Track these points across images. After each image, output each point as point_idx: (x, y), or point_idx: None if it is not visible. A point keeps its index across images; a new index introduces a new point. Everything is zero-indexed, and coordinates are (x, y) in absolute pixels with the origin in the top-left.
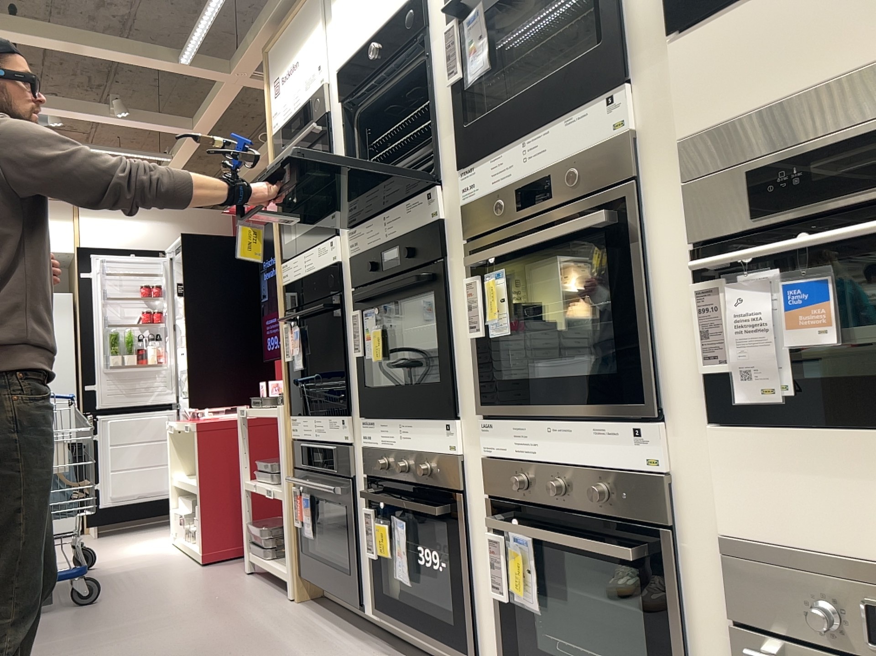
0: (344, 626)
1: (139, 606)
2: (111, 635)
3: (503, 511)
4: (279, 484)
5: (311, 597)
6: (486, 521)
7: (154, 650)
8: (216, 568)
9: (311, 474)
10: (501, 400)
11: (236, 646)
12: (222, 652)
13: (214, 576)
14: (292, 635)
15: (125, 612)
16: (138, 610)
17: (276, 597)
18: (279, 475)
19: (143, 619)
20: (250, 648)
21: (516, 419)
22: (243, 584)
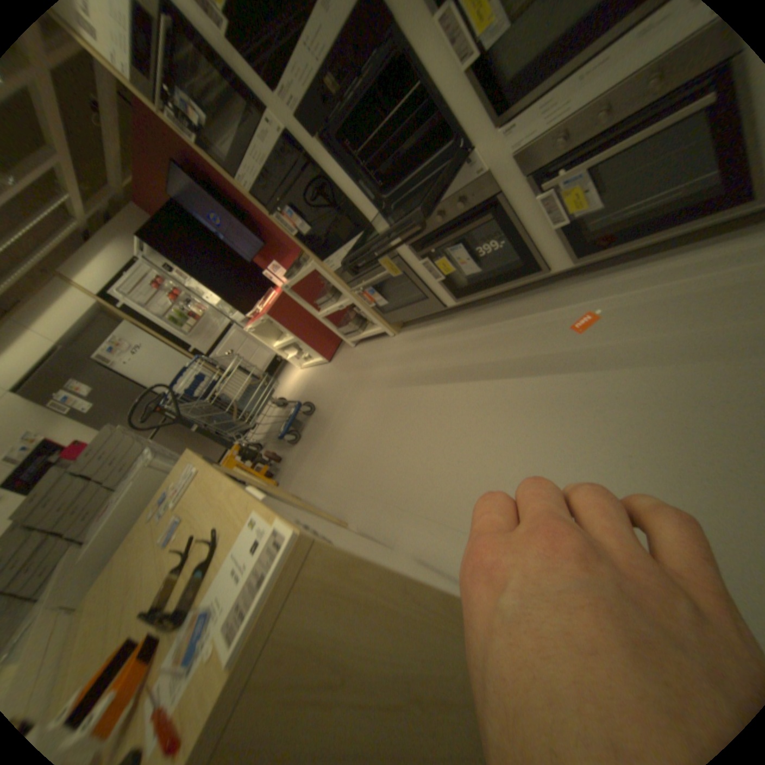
0: (436, 321)
1: (335, 393)
2: (346, 409)
3: (546, 172)
4: (339, 300)
5: (400, 327)
6: (543, 186)
7: (374, 396)
8: (338, 358)
9: (360, 277)
10: (517, 94)
11: (404, 366)
12: (404, 373)
13: (342, 360)
14: (420, 343)
15: (334, 399)
16: (337, 395)
17: (385, 341)
18: (334, 297)
19: (347, 394)
20: (412, 361)
21: (540, 97)
22: (361, 351)
